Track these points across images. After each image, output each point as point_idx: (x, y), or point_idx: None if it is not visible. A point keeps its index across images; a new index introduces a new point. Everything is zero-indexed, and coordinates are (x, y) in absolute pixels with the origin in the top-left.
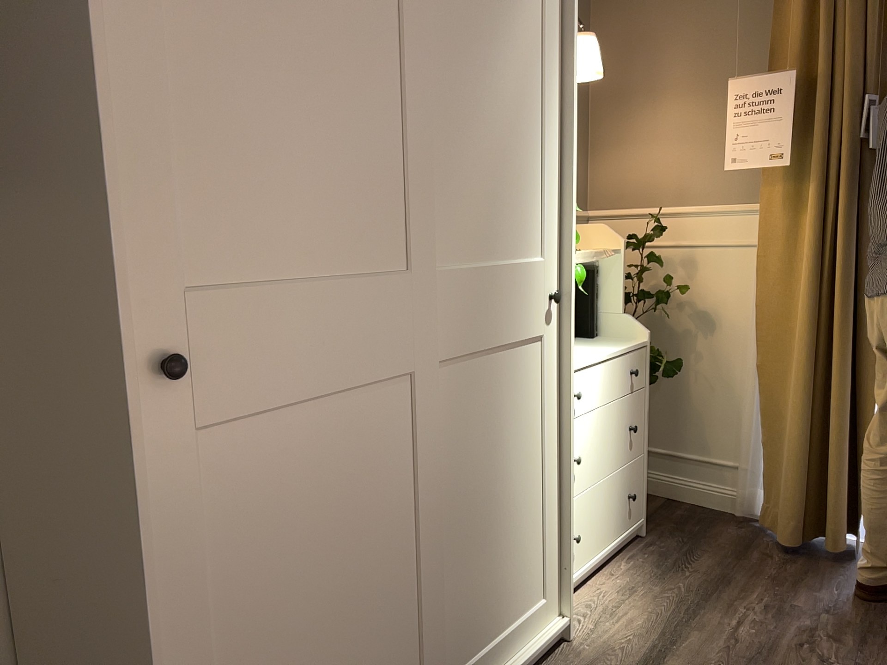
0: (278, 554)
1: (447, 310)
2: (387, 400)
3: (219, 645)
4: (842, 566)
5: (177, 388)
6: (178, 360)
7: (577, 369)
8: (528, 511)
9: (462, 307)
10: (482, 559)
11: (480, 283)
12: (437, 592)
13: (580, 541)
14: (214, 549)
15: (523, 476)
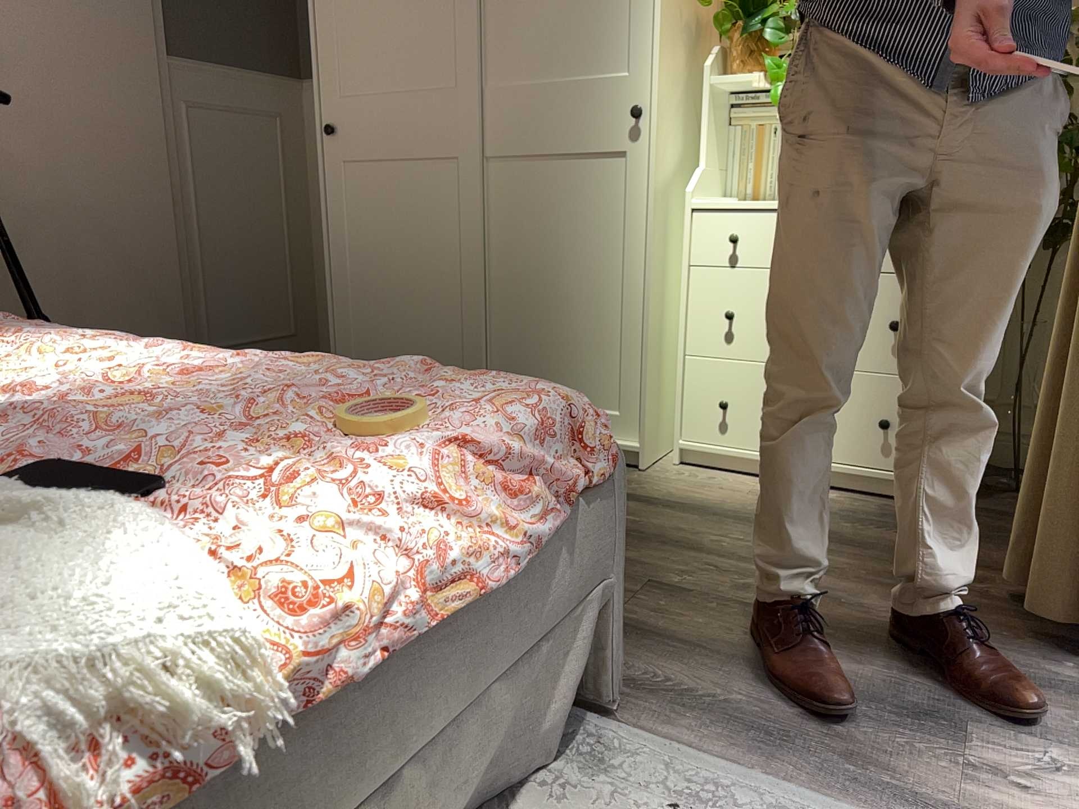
0: (378, 238)
1: (501, 119)
2: (441, 173)
3: (354, 268)
4: (1032, 646)
5: (337, 143)
6: (330, 129)
7: (744, 208)
8: (599, 316)
9: (516, 118)
10: (538, 328)
11: (535, 98)
12: (487, 324)
13: (725, 407)
14: (352, 222)
15: (591, 281)
